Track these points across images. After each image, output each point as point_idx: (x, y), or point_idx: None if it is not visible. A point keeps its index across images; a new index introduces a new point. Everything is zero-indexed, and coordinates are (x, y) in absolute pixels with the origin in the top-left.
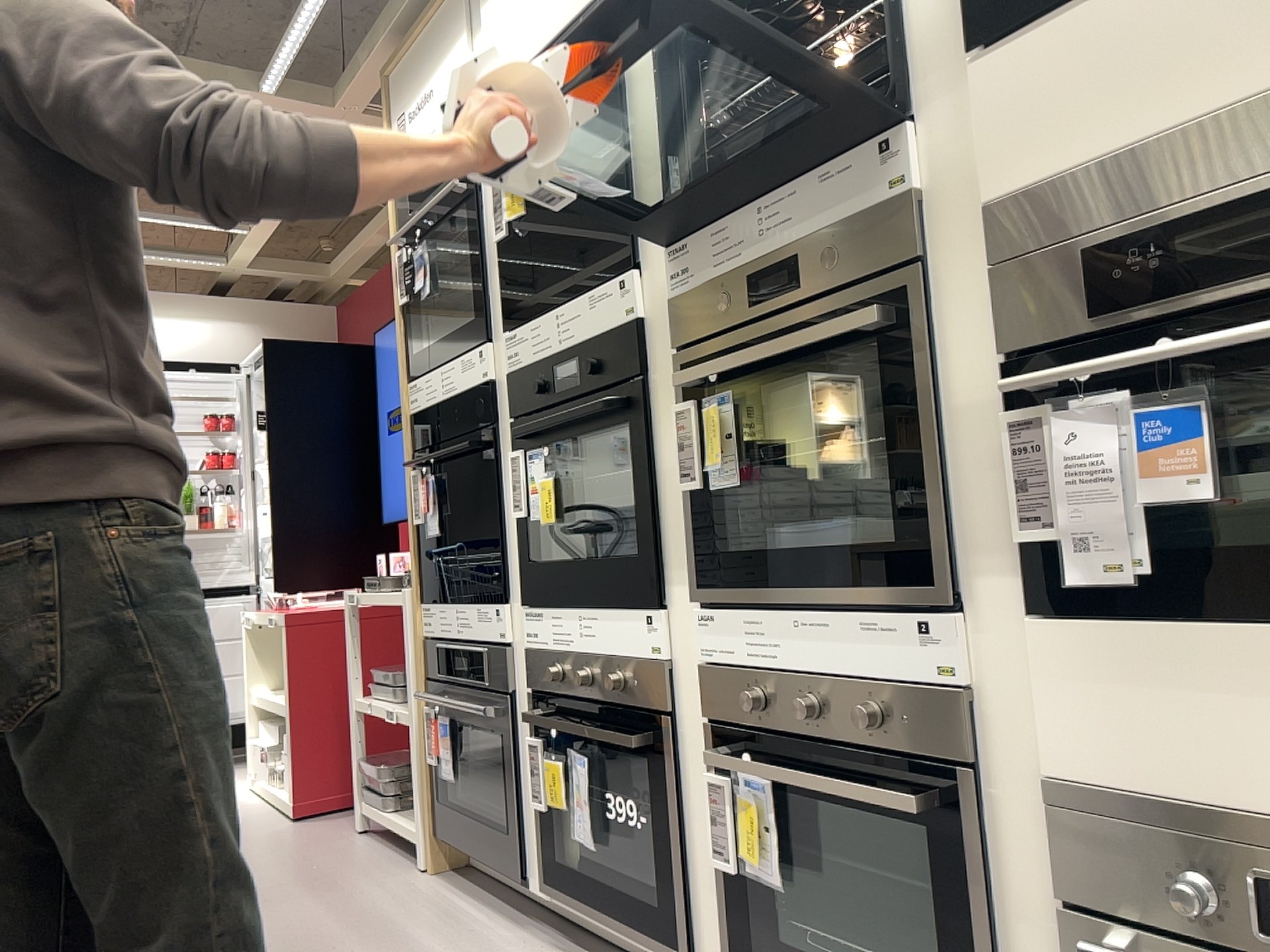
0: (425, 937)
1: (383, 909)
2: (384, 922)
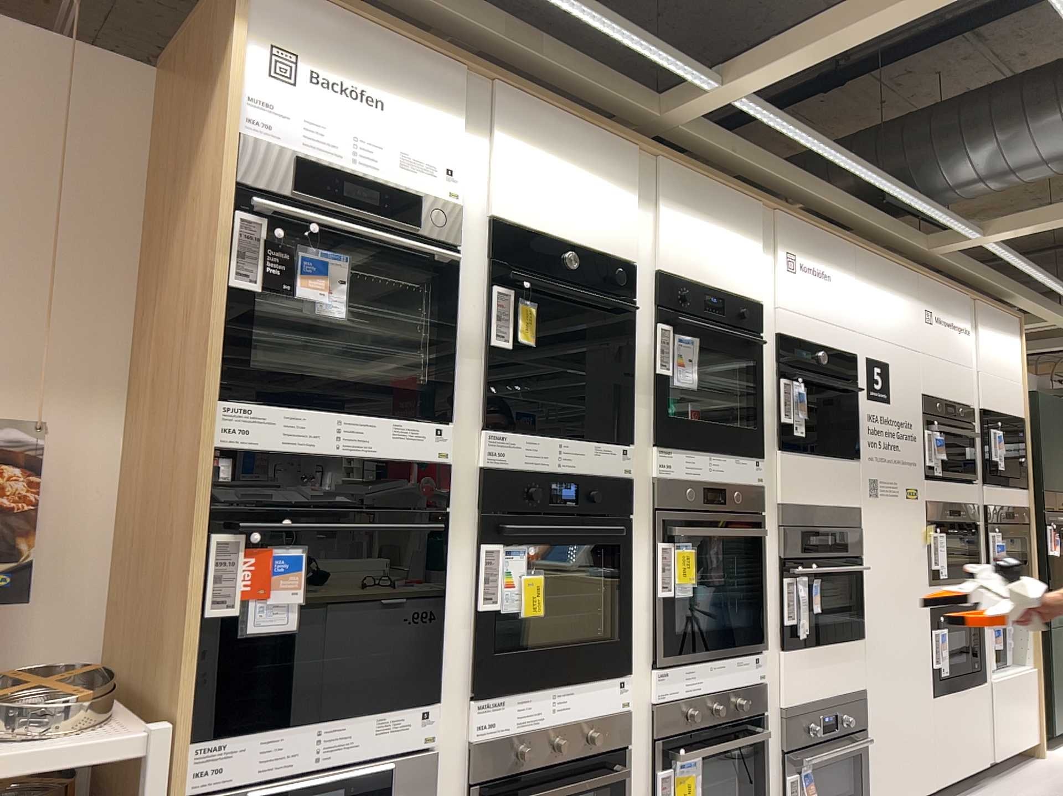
0: None
1: None
2: None
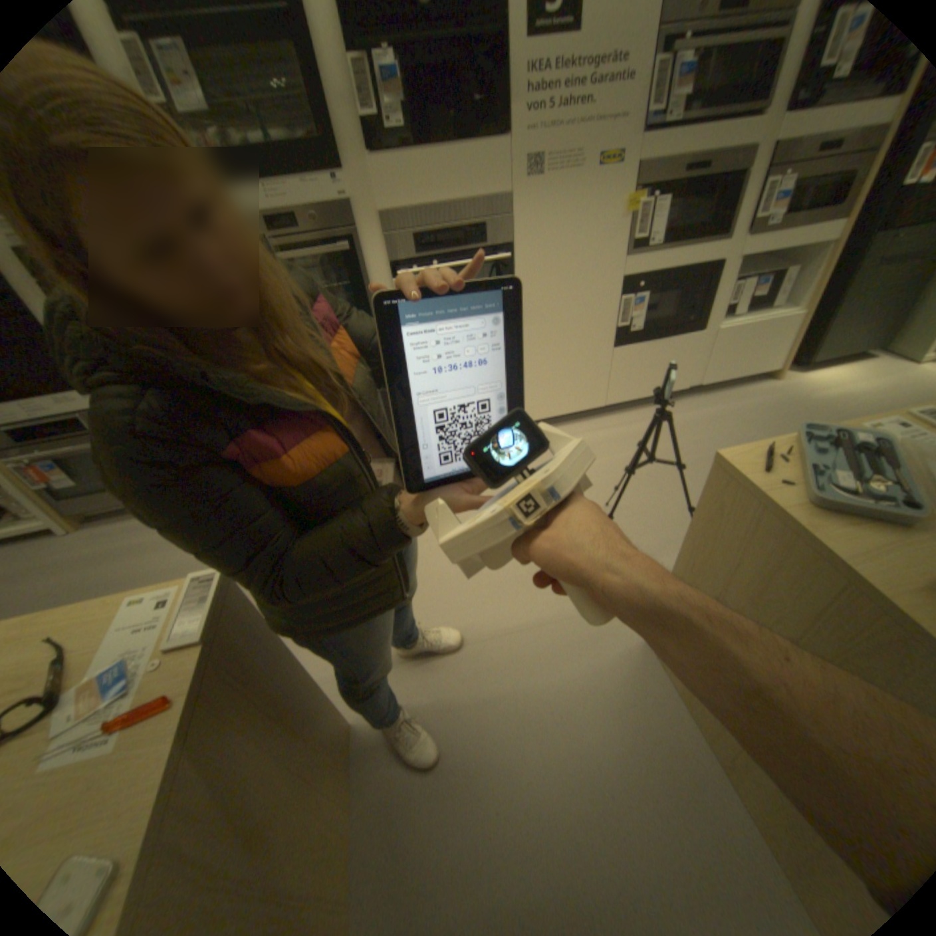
0: (140, 542)
1: (87, 555)
2: (102, 555)
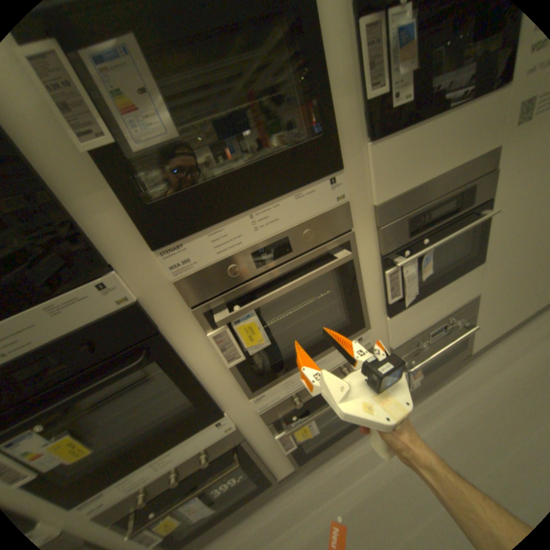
0: None
1: None
2: None
